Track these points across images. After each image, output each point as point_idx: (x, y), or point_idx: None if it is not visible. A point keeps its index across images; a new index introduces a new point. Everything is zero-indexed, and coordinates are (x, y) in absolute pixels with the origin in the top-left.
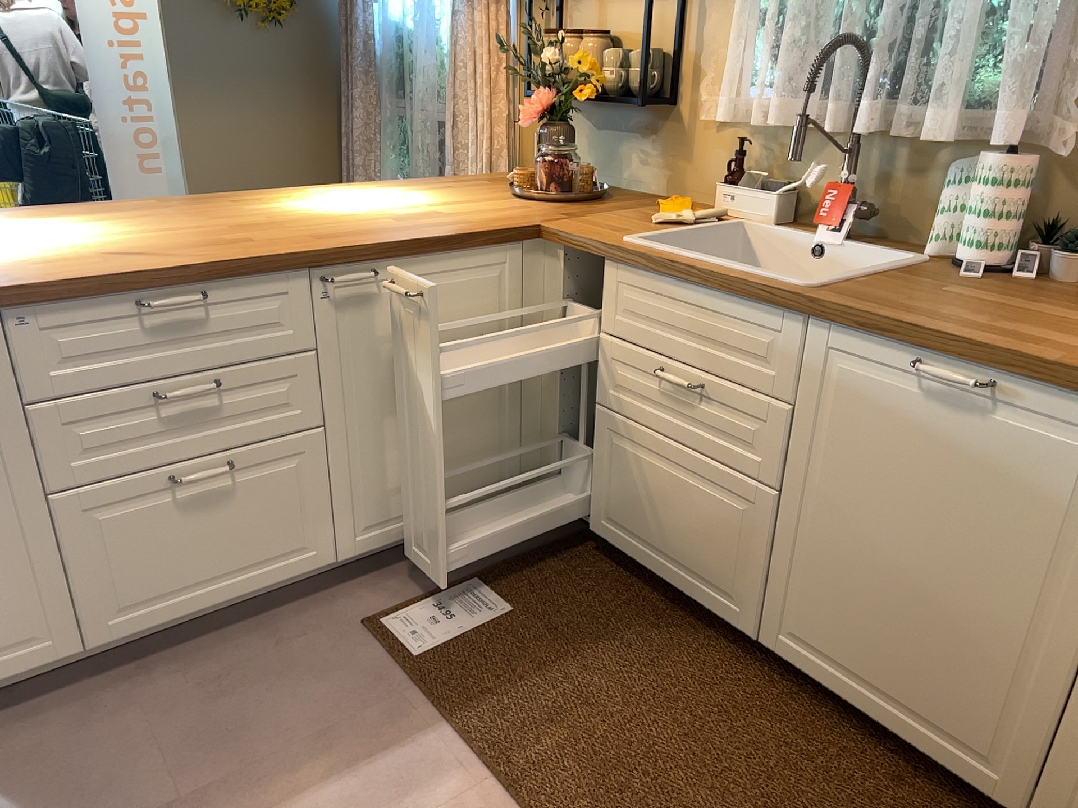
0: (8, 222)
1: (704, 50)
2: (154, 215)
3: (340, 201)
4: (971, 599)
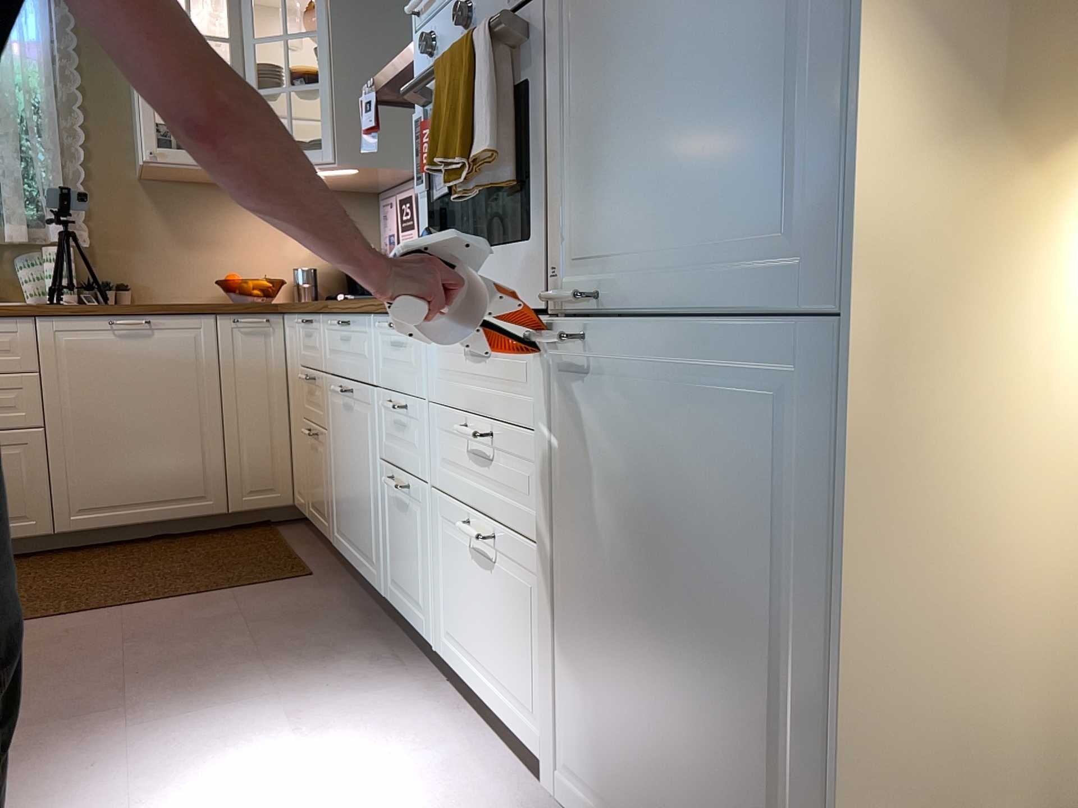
0: None
1: None
2: None
3: None
4: (171, 424)
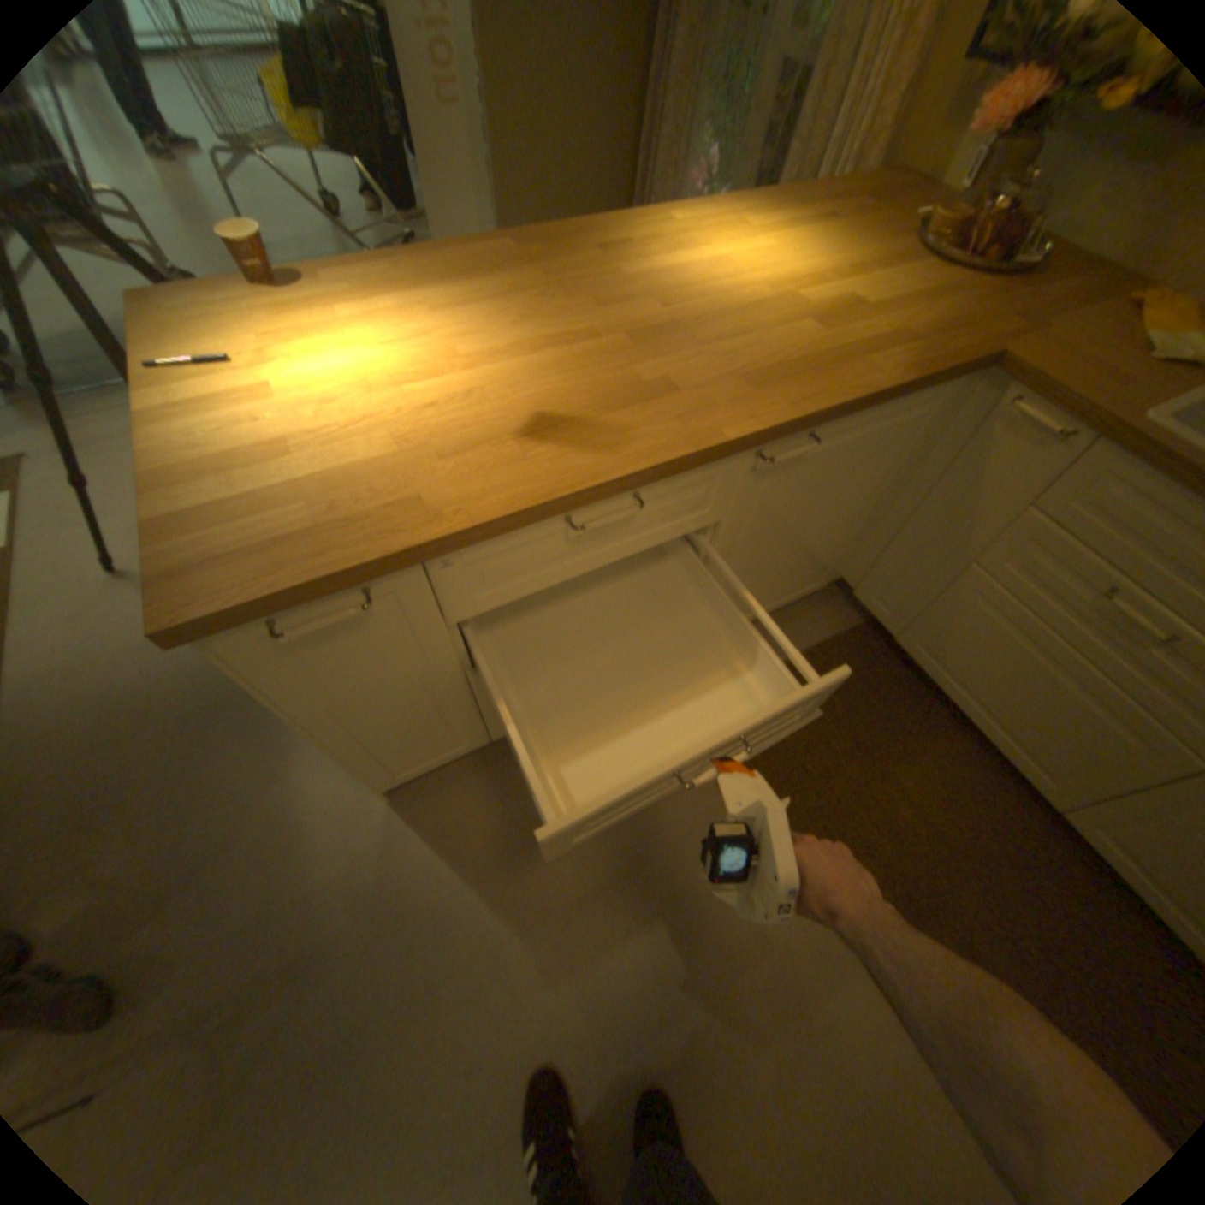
0: (360, 298)
1: None
2: (521, 286)
3: (724, 252)
4: None
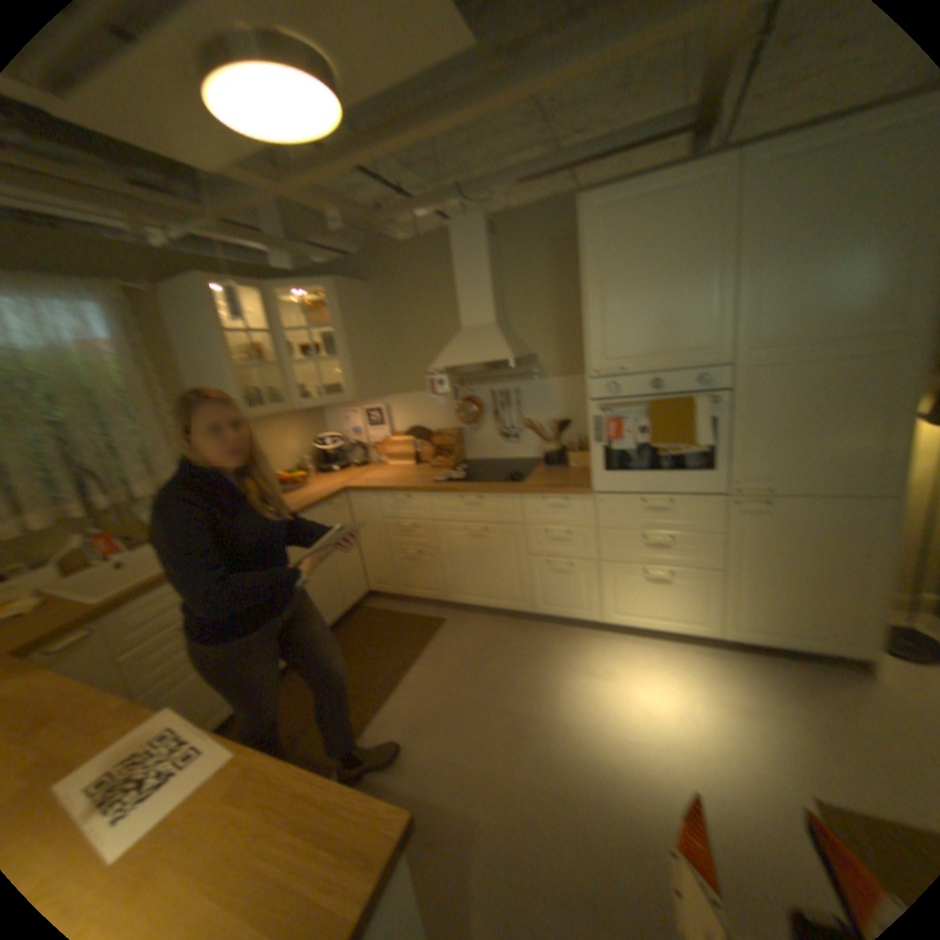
0: None
1: None
2: None
3: None
4: (317, 578)
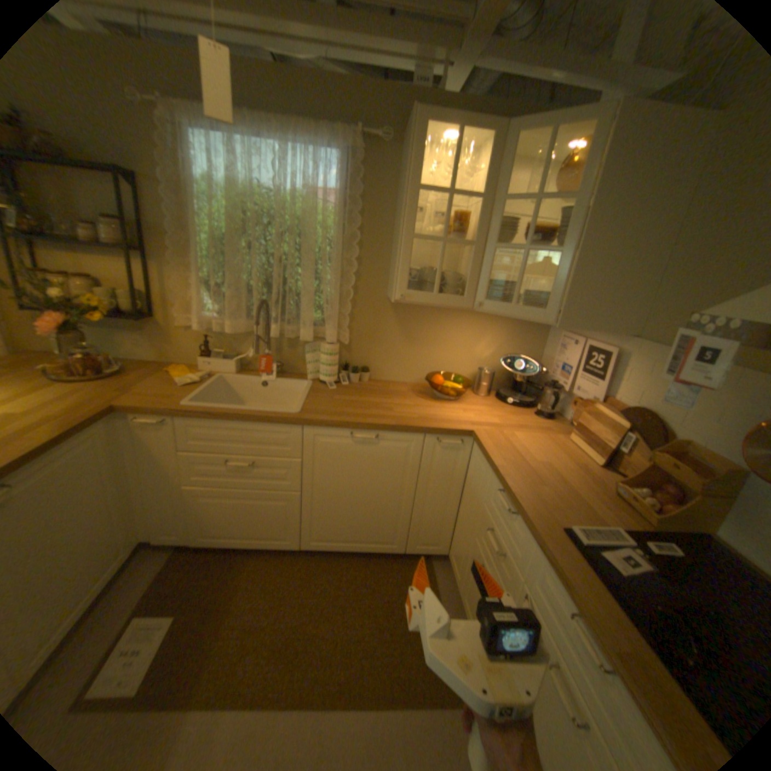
0: None
1: (166, 290)
2: None
3: None
4: (380, 500)
